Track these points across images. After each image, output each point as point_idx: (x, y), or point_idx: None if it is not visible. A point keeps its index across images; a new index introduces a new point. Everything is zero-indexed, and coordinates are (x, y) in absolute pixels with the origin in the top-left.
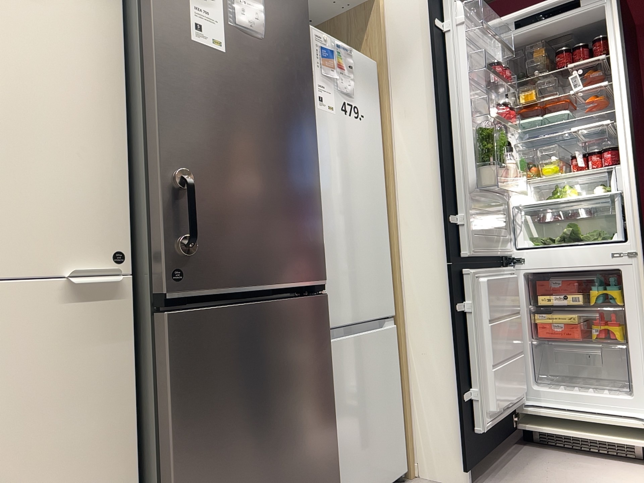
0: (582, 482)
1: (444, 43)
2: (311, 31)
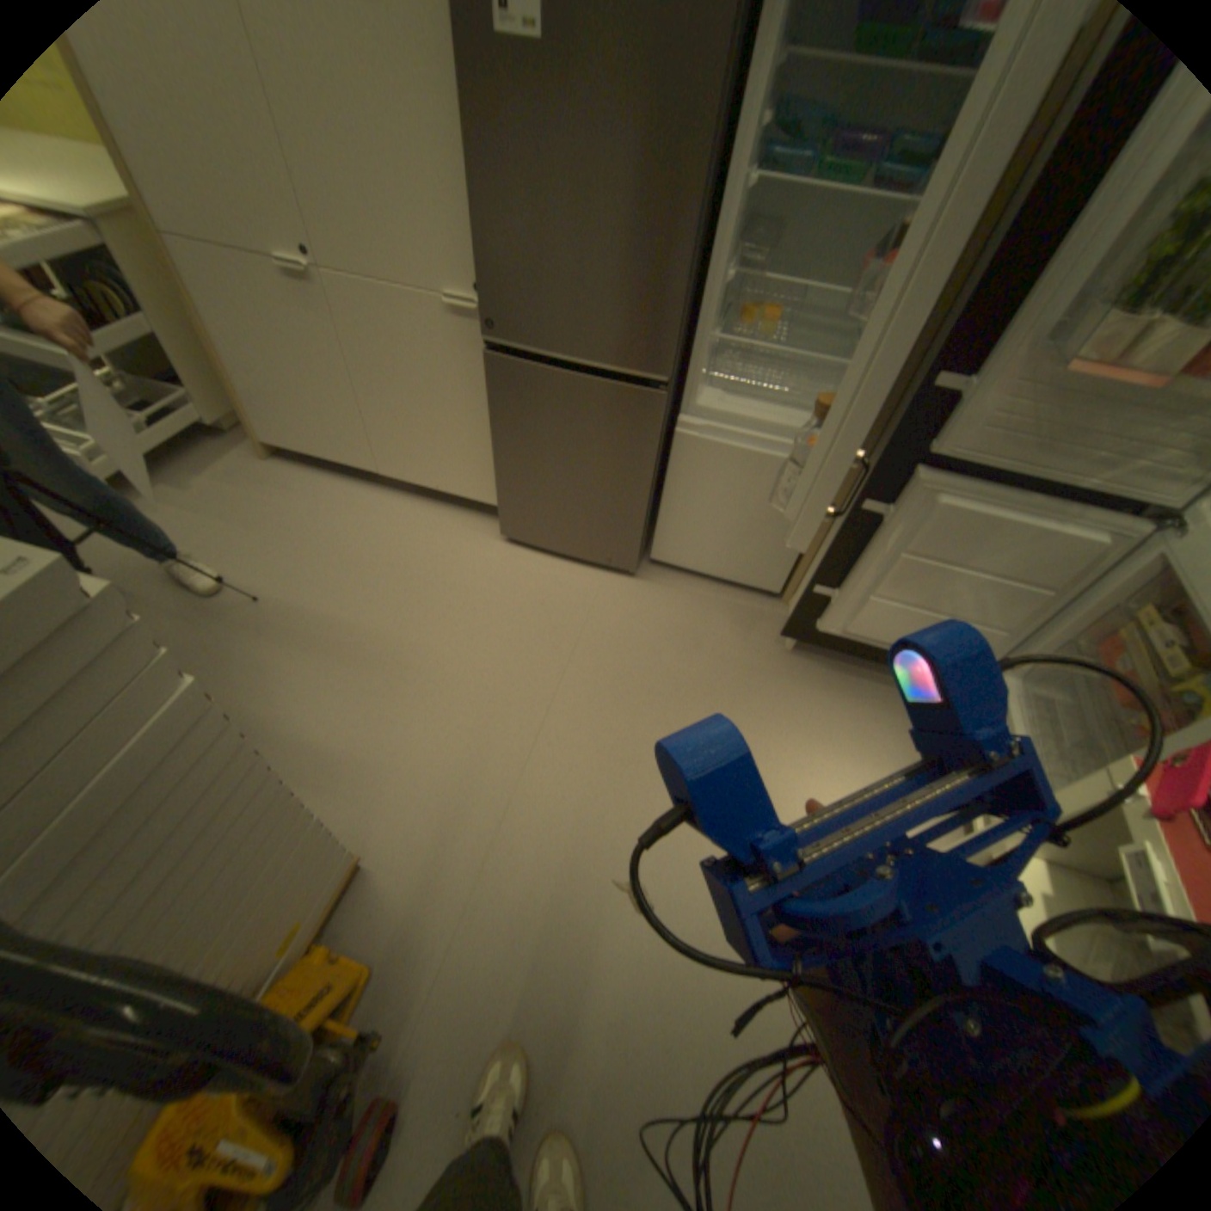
0: (864, 753)
1: None
2: None
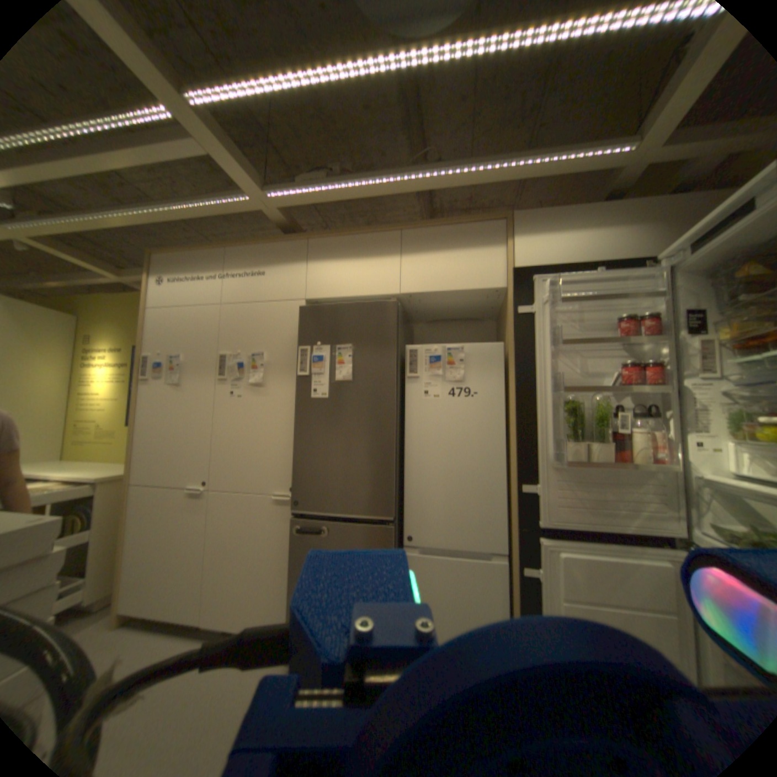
0: None
1: (532, 324)
2: (418, 350)
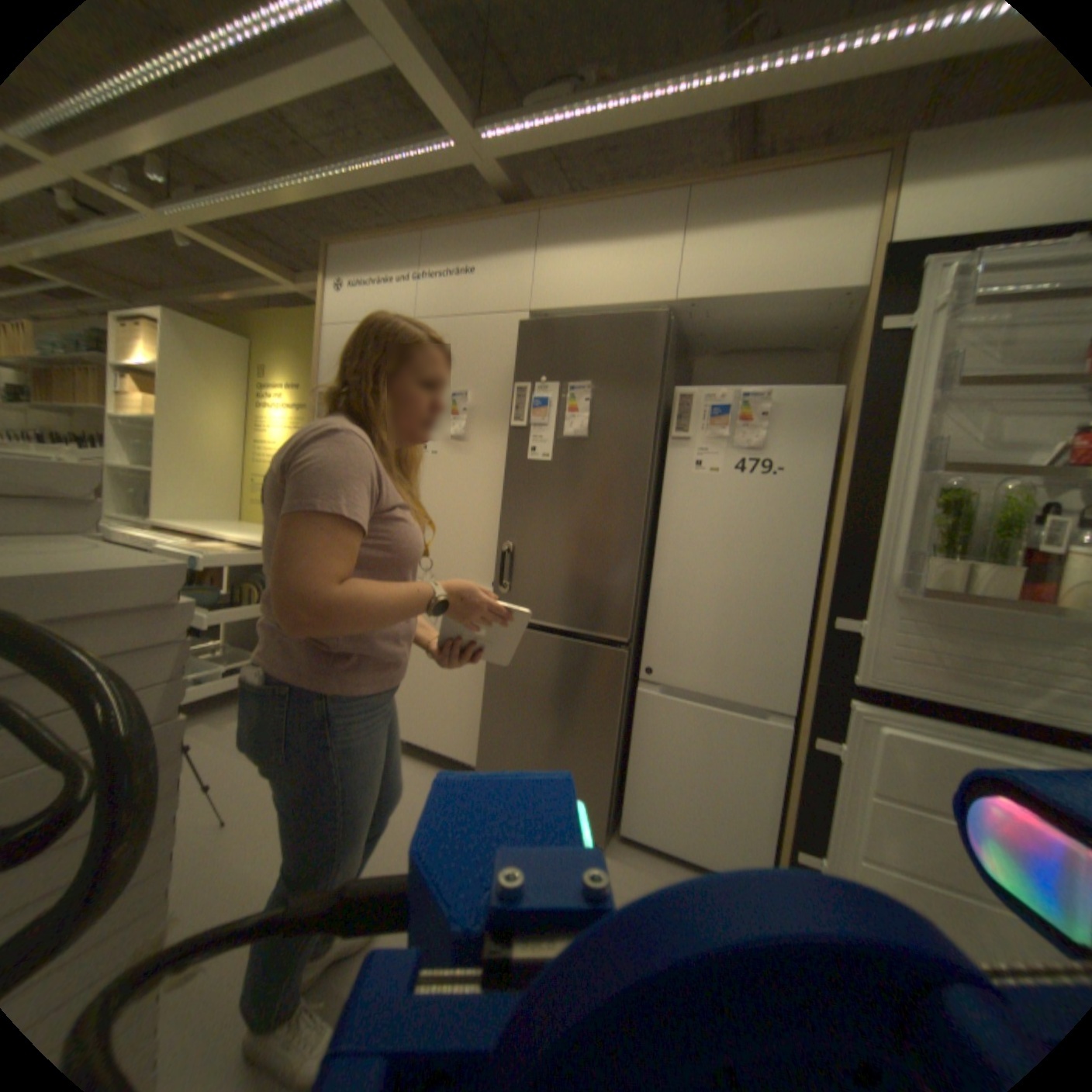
0: None
1: (905, 350)
2: (696, 395)
